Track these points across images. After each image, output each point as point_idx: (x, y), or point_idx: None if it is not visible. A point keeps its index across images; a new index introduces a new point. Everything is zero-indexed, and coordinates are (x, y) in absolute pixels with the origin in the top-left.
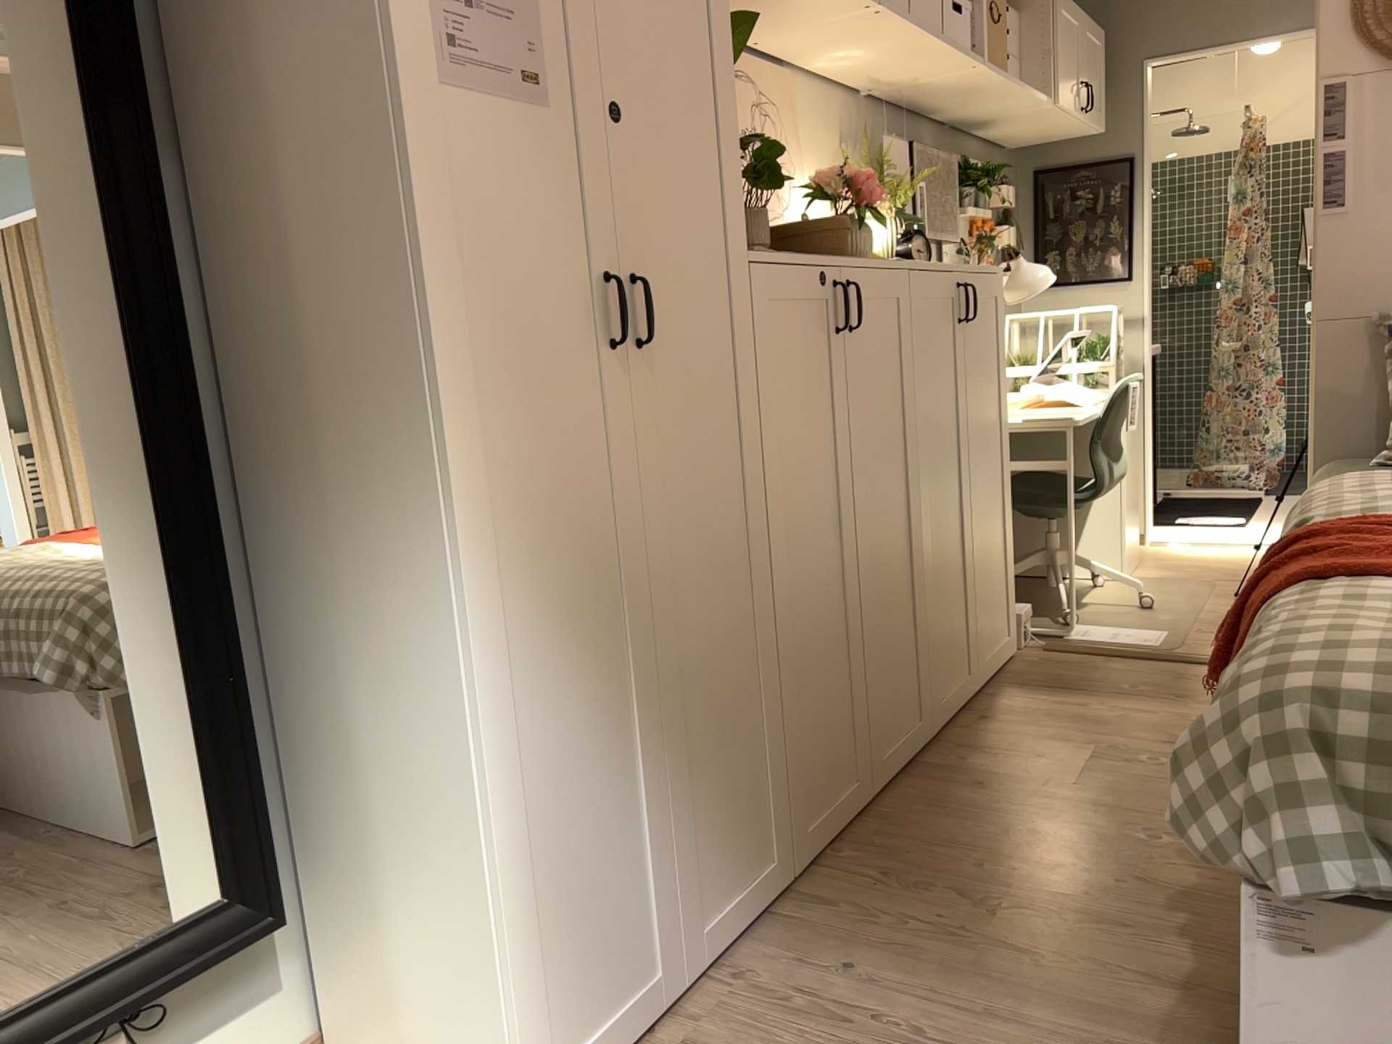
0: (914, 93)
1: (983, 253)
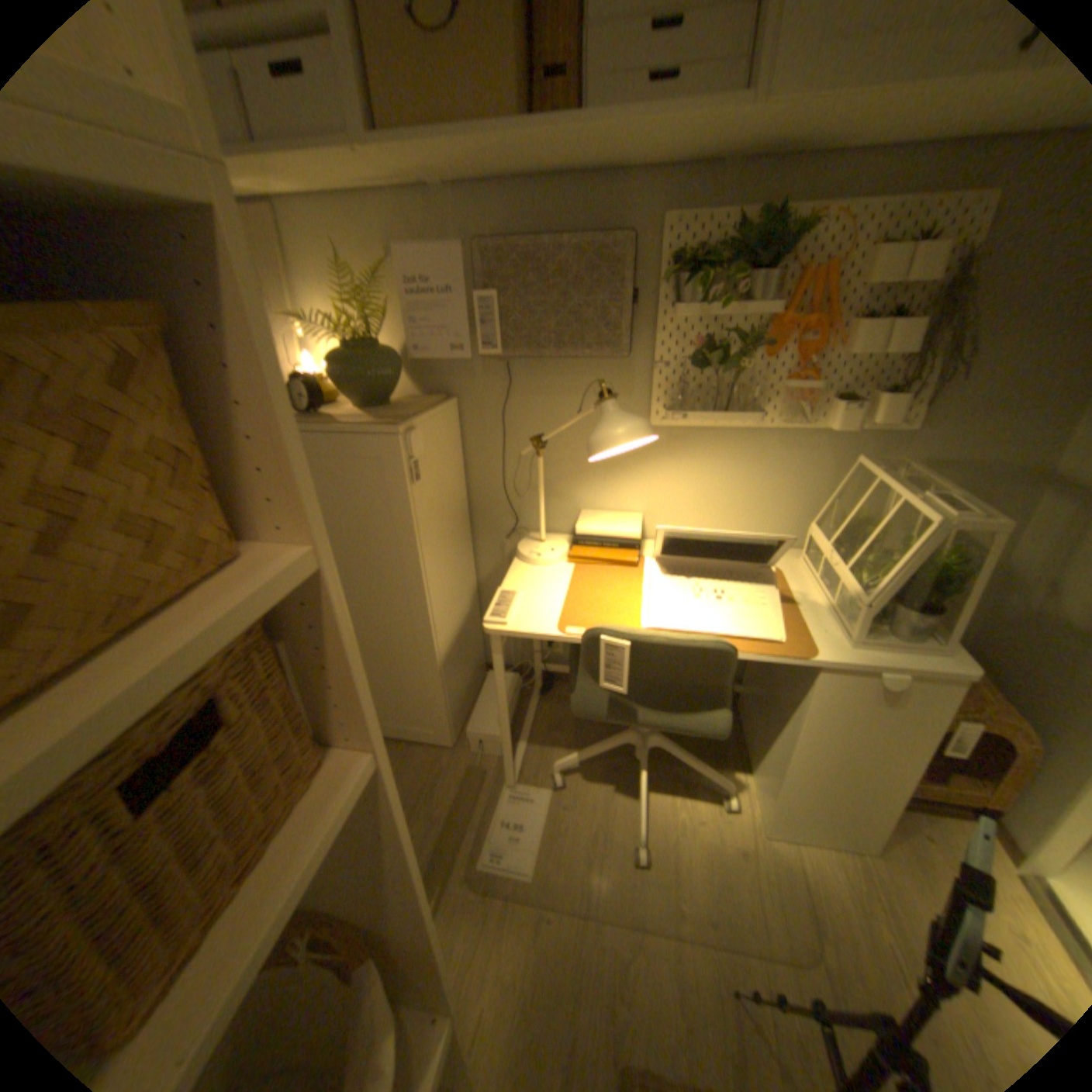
0: (474, 164)
1: (743, 365)
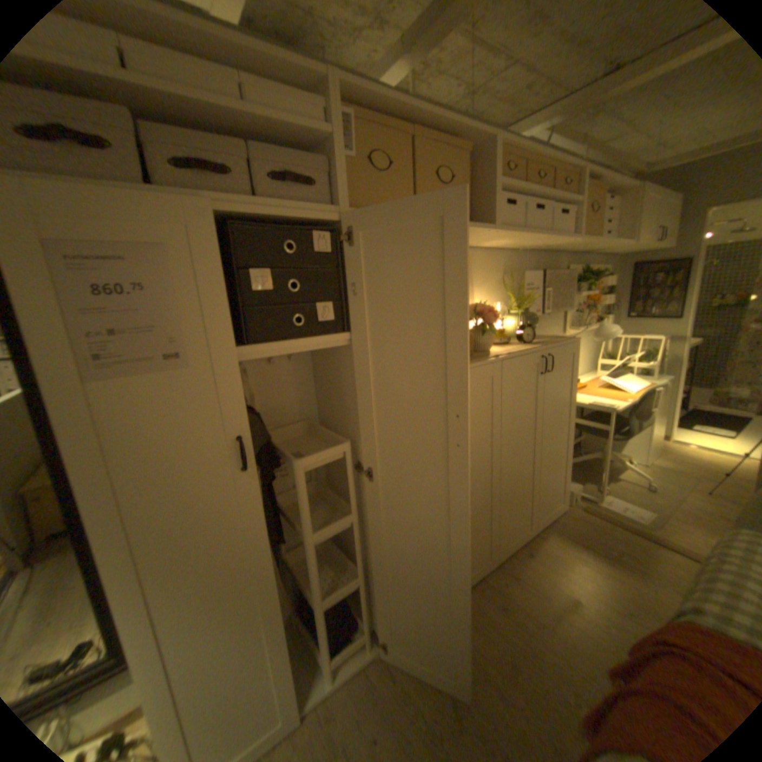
0: (549, 246)
1: (591, 311)
